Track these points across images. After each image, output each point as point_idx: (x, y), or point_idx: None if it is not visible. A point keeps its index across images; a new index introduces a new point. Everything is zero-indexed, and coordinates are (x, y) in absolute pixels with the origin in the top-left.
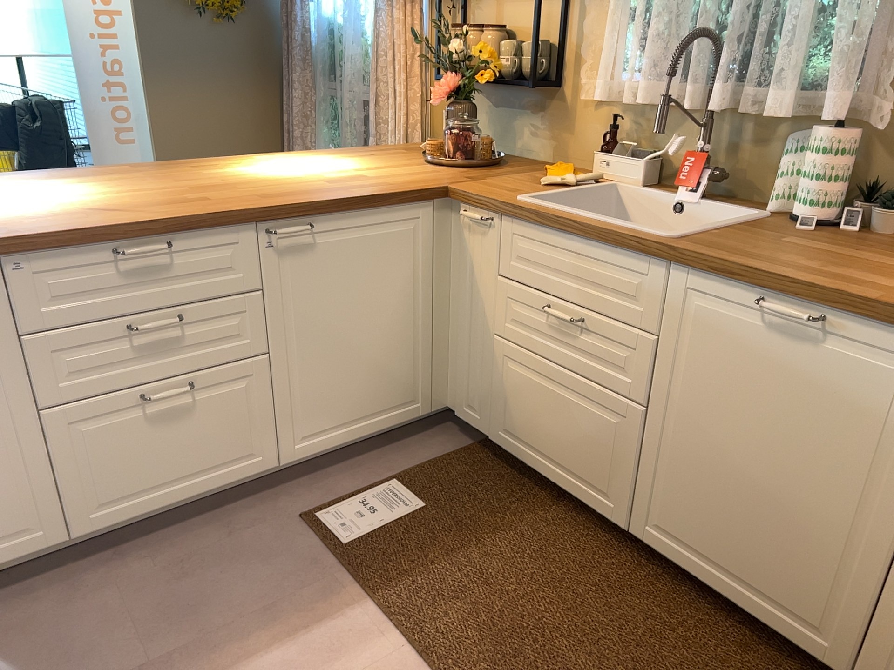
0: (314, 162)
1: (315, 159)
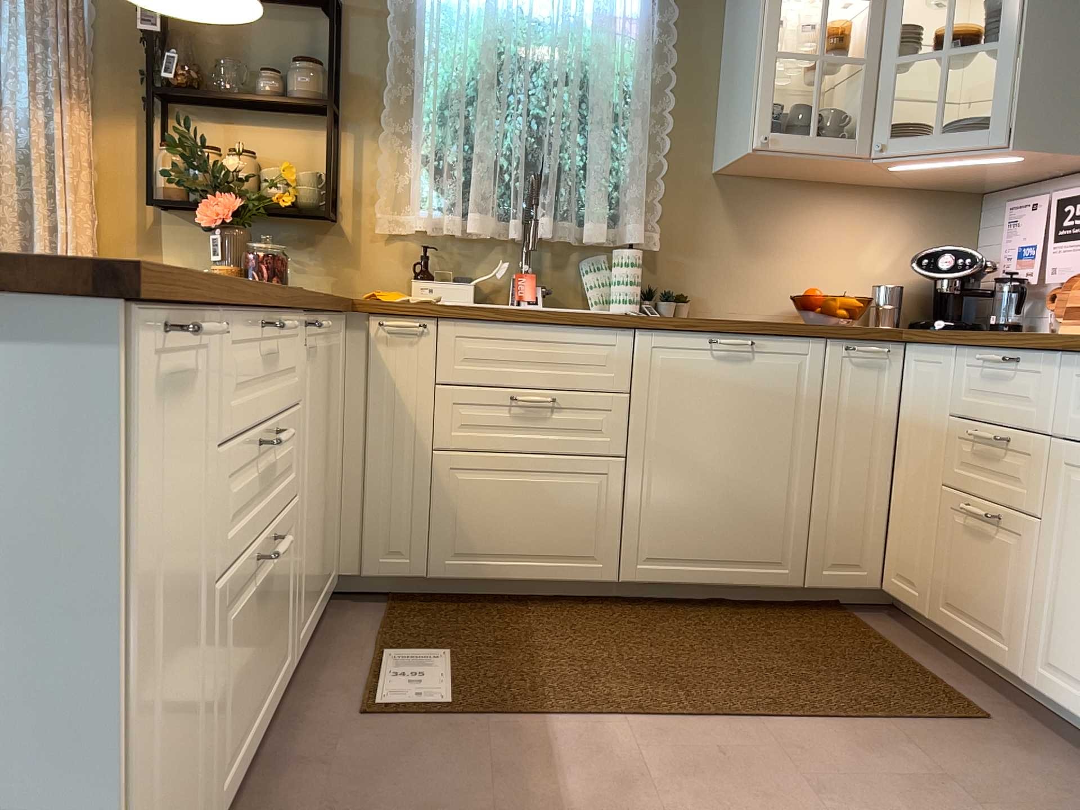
0: None
1: None
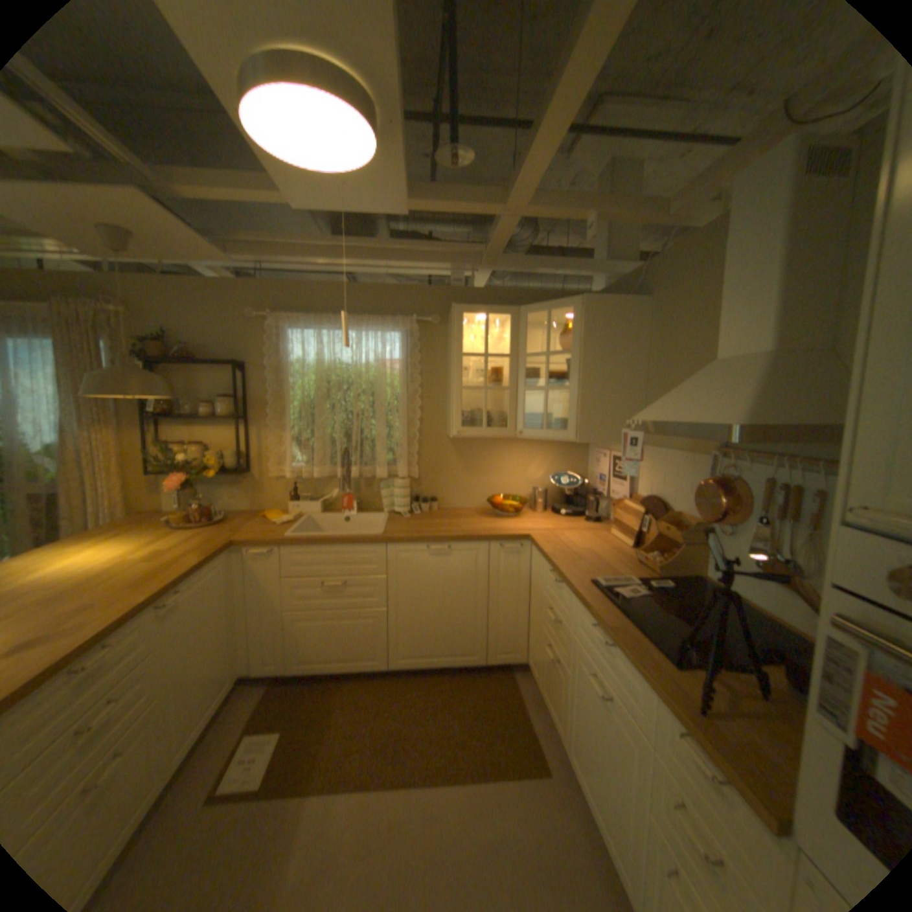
0: (84, 551)
1: (77, 549)
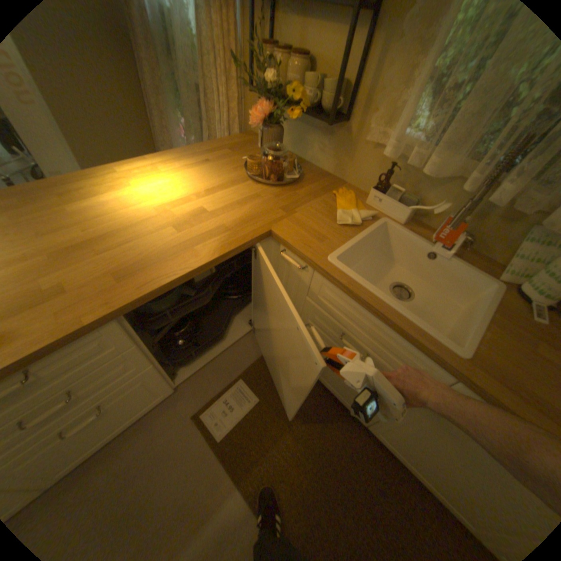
0: (163, 177)
1: (164, 171)
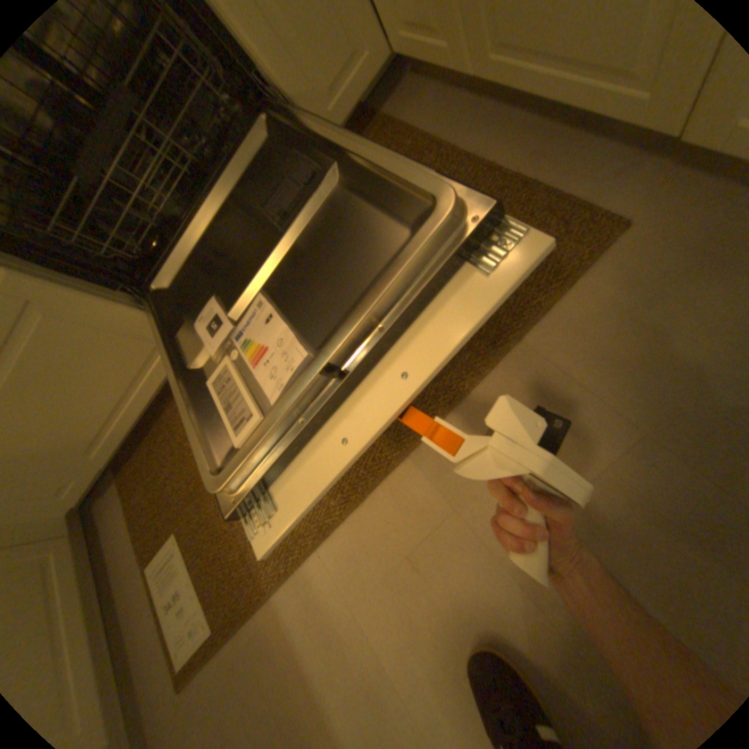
0: None
1: None
